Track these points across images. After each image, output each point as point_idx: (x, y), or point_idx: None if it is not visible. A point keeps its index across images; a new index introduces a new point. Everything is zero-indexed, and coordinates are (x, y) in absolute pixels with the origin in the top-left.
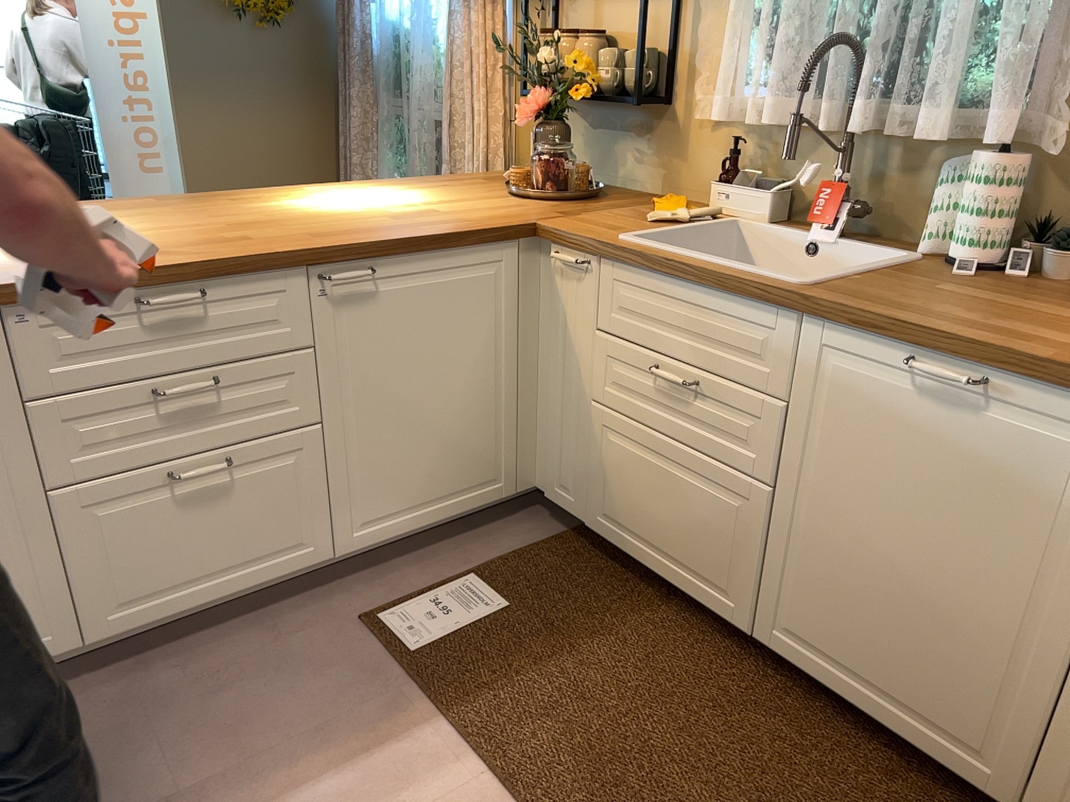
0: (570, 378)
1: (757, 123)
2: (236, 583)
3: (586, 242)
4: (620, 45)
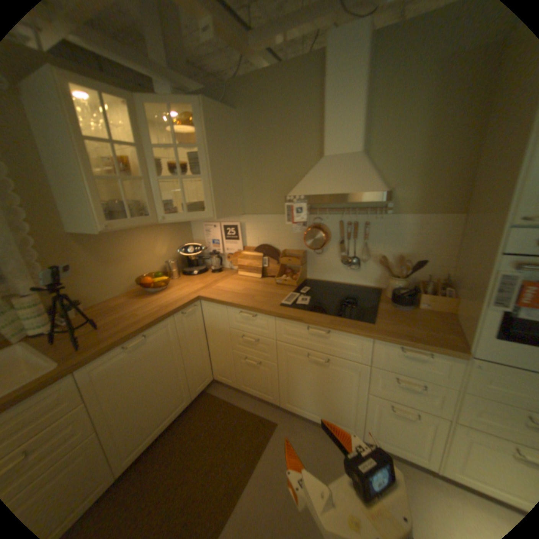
0: None
1: None
2: None
3: None
4: None
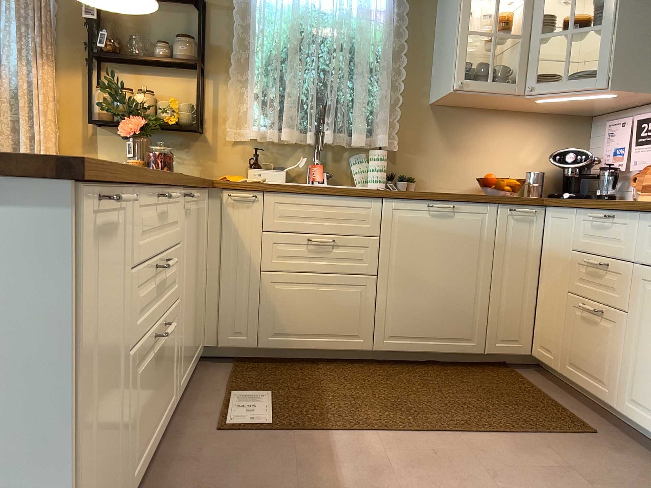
0: (241, 264)
1: (274, 139)
2: (157, 433)
3: (255, 185)
4: (162, 100)
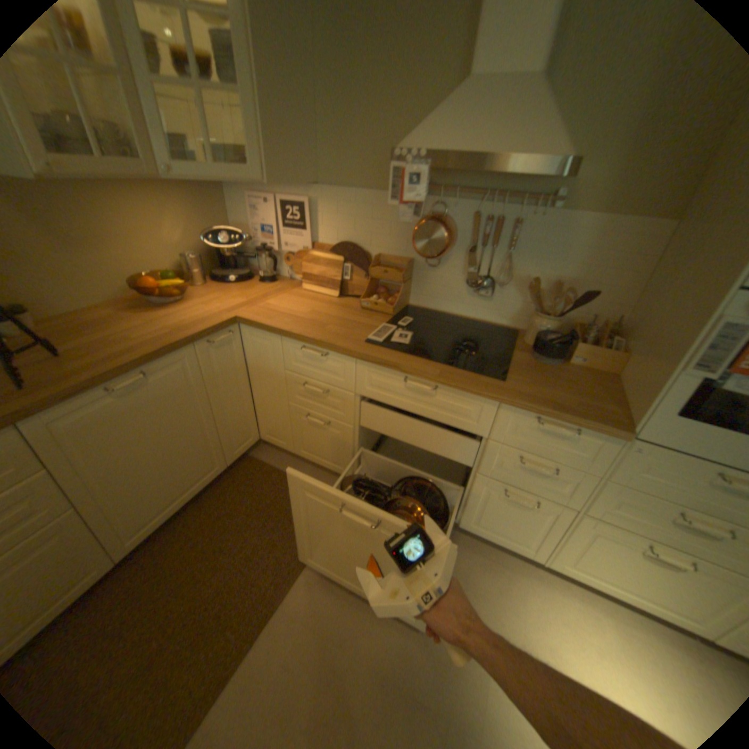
0: None
1: None
2: None
3: None
4: None
